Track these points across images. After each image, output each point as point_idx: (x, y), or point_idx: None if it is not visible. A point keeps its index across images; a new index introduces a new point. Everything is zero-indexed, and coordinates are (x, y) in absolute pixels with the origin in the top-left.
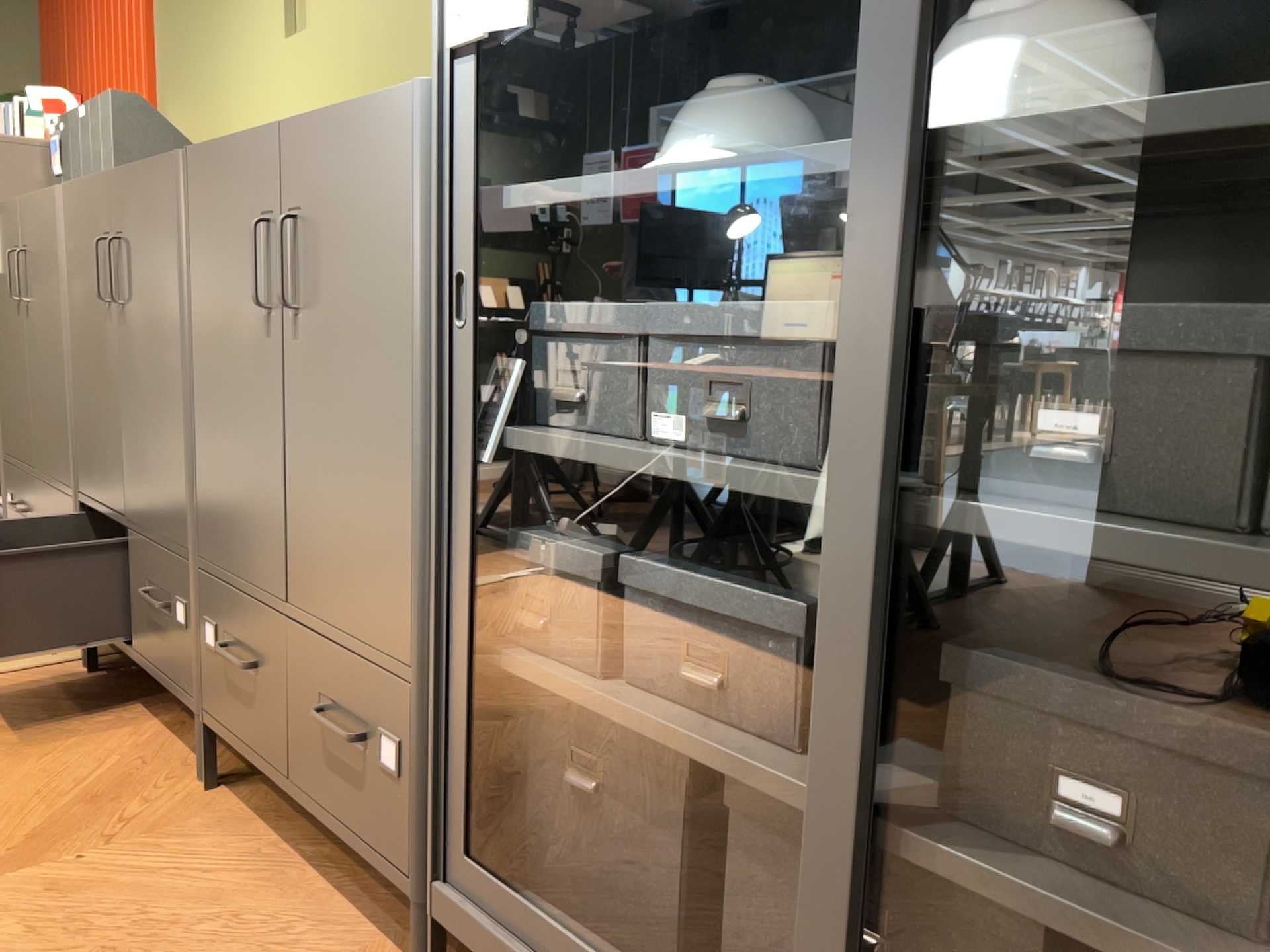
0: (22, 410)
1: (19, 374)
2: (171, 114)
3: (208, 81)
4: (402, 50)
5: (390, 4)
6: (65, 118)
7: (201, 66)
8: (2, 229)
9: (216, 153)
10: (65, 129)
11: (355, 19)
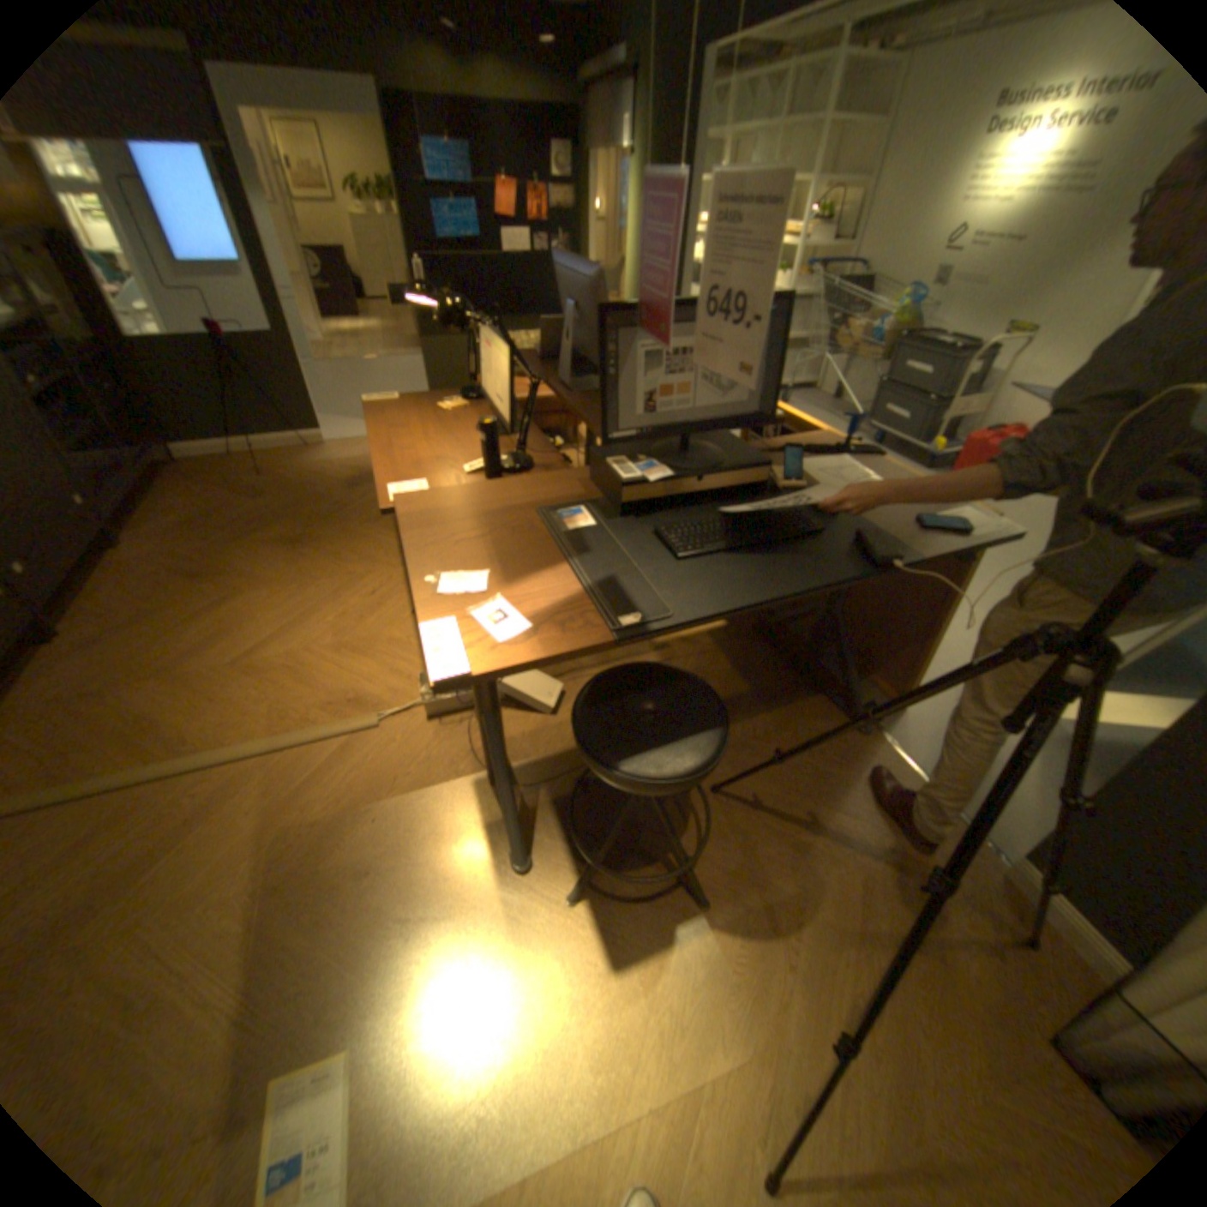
0: None
1: None
2: None
3: None
4: None
5: None
6: None
7: None
8: None
9: None
10: None
11: None
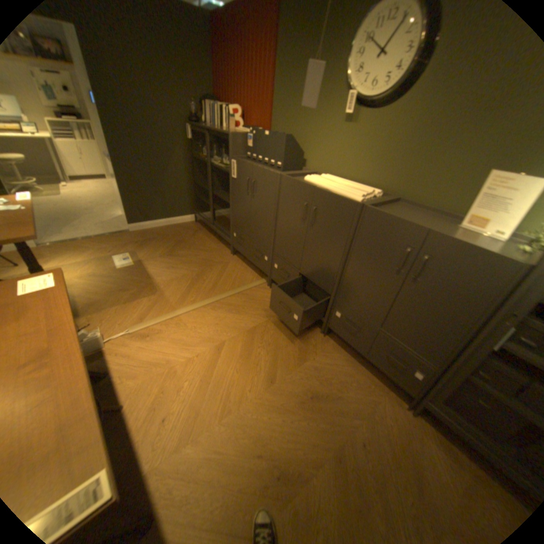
0: (244, 218)
1: (244, 209)
2: (278, 122)
3: (299, 119)
4: (406, 149)
5: (405, 131)
6: (254, 129)
7: (296, 112)
8: (239, 167)
9: (384, 216)
10: (254, 132)
11: (384, 129)
